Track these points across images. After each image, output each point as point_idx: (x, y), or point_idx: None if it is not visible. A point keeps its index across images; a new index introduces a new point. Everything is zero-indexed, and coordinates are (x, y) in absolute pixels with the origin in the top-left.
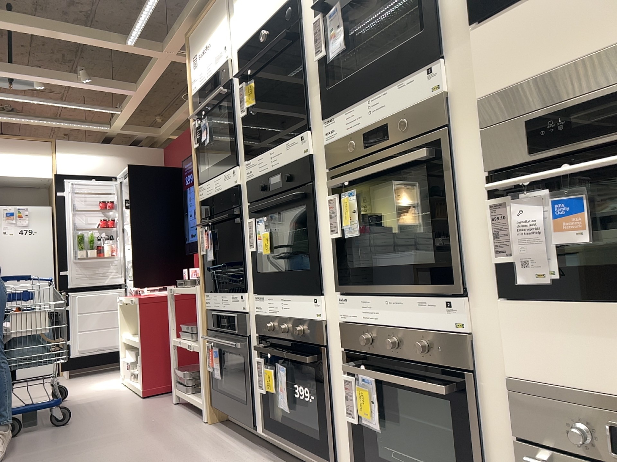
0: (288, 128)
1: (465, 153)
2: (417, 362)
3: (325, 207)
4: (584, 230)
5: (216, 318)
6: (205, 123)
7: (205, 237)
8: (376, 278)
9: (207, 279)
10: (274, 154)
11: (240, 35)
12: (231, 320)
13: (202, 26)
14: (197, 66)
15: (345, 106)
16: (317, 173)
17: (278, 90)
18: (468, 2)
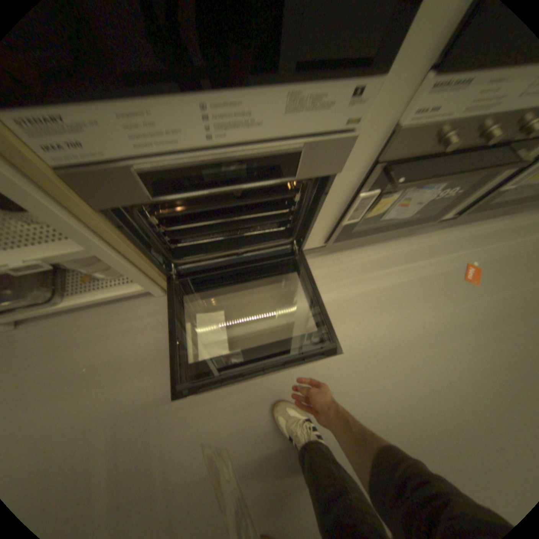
0: None
1: None
2: None
3: None
4: None
5: (167, 170)
6: None
7: None
8: None
9: None
10: None
11: None
12: (273, 157)
13: None
14: None
15: None
16: None
17: None
18: None
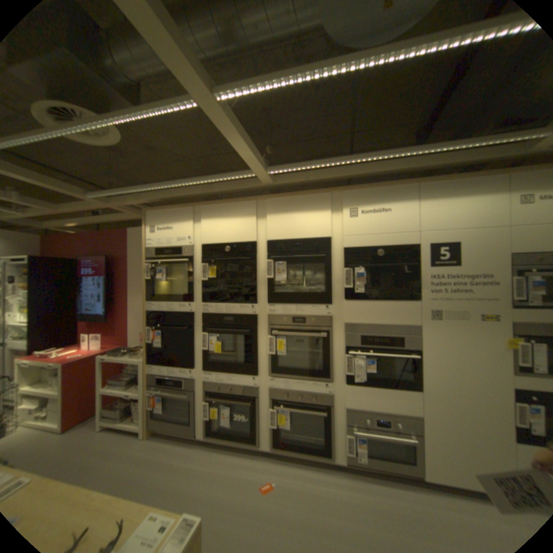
0: (240, 298)
1: (337, 339)
2: (309, 405)
3: (263, 340)
4: (374, 371)
5: (160, 382)
6: (162, 270)
7: (152, 335)
8: (293, 374)
9: (148, 358)
10: (229, 308)
11: (206, 239)
12: (177, 384)
13: (164, 214)
14: (154, 233)
15: (283, 304)
16: (259, 324)
17: (227, 274)
18: (345, 293)
